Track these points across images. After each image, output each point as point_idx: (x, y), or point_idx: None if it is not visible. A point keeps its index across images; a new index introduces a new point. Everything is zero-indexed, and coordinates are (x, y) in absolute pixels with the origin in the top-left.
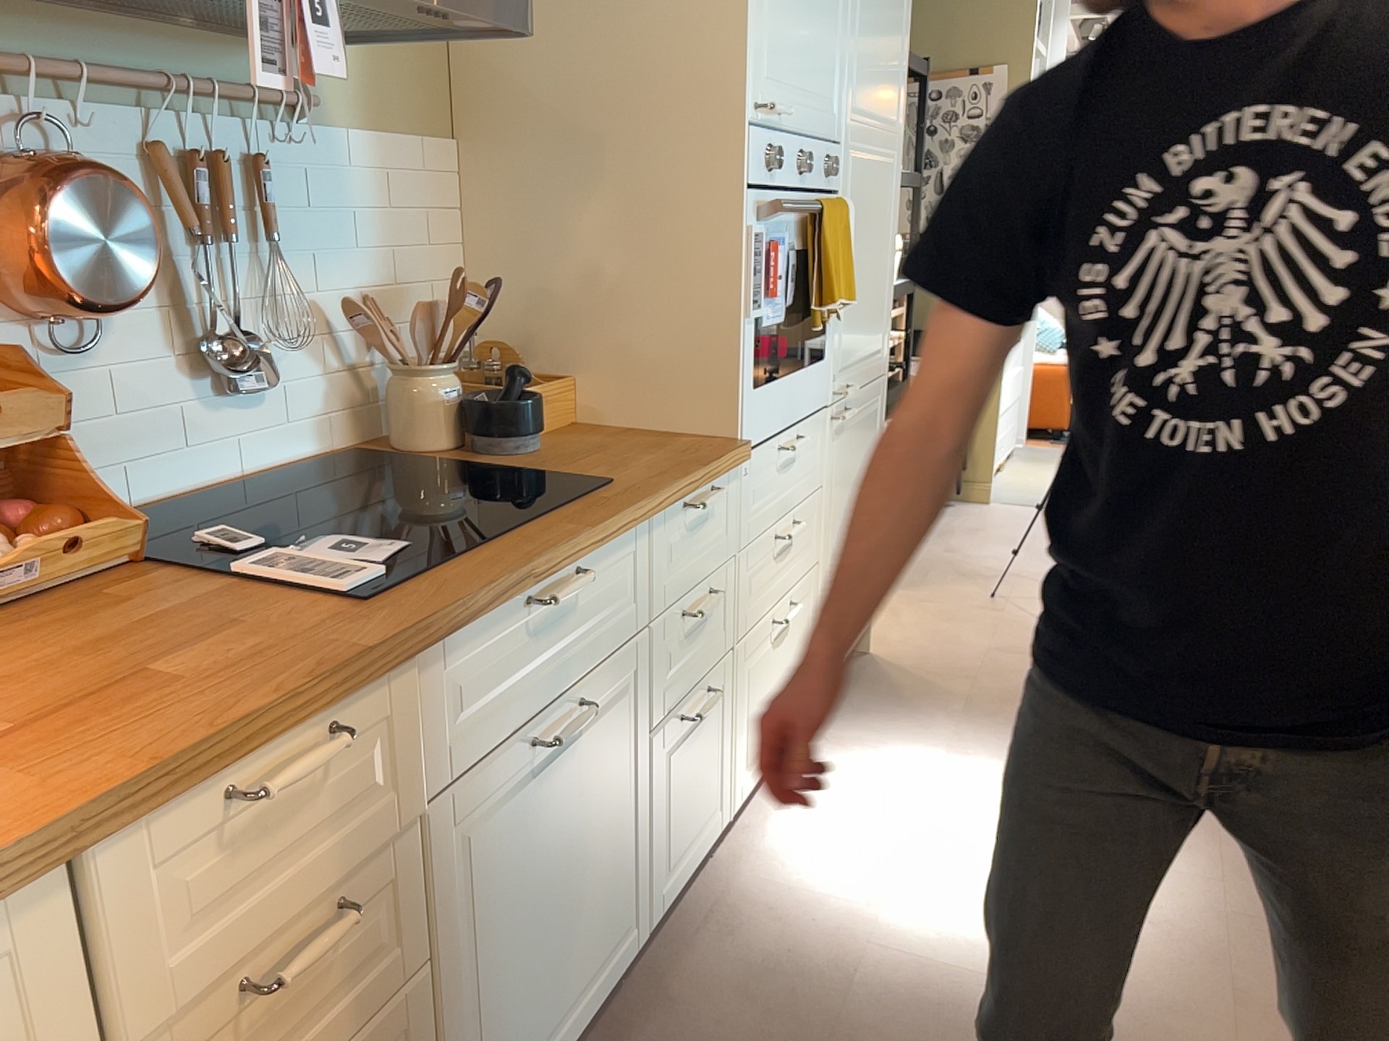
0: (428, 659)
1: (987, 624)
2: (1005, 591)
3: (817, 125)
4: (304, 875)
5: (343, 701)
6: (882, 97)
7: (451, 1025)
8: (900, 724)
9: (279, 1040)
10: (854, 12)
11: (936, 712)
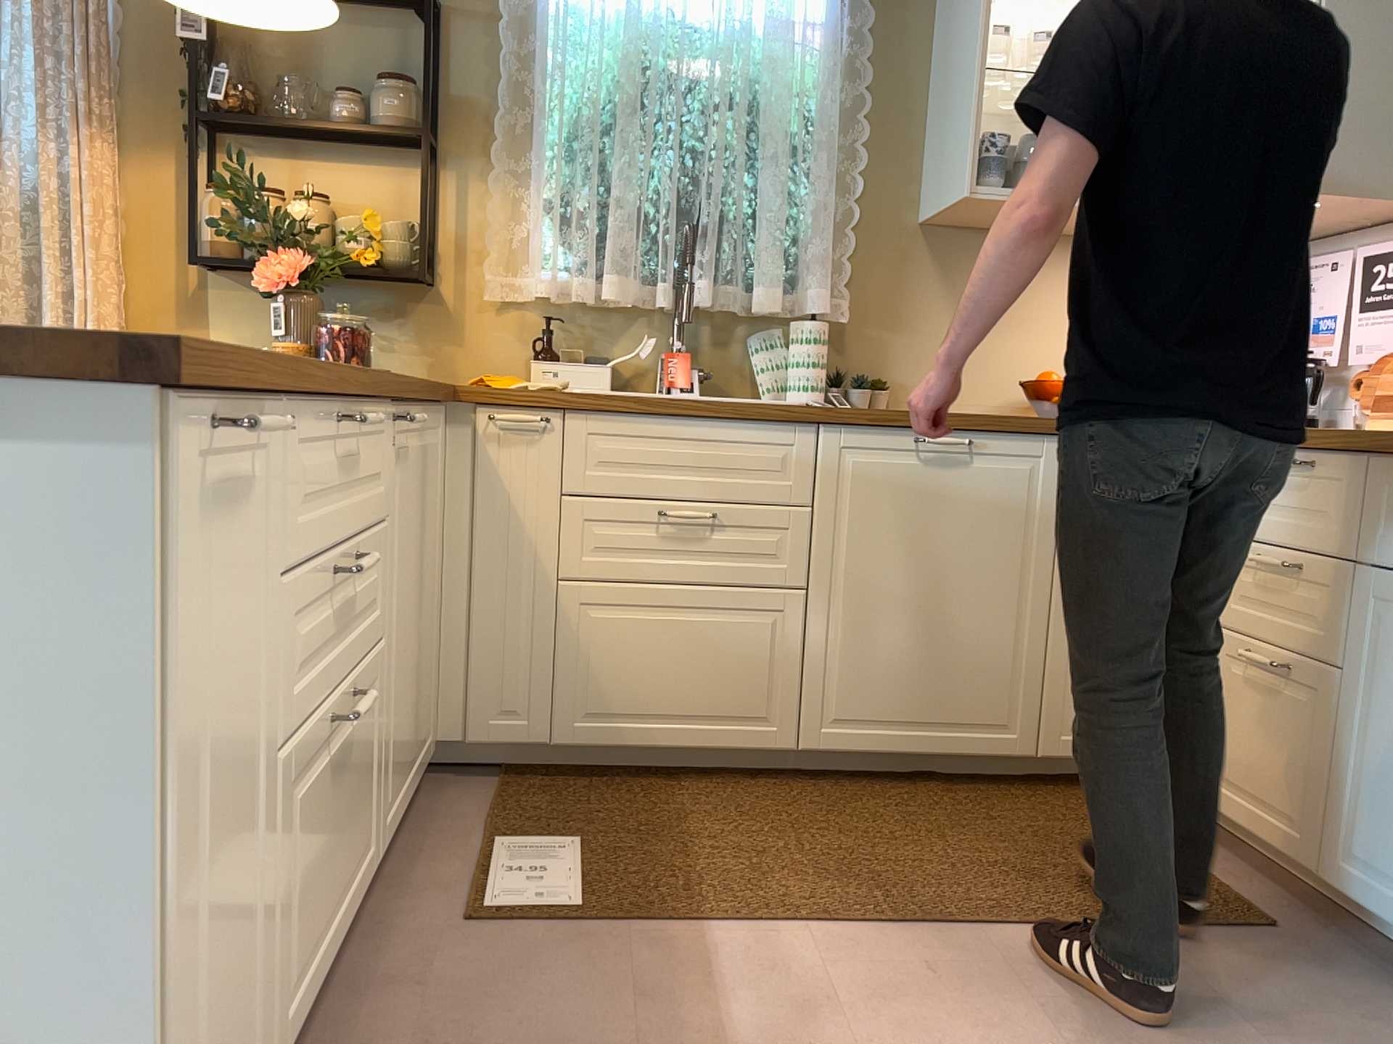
0: (1382, 470)
1: None
2: None
3: None
4: (1296, 535)
5: (1317, 453)
6: None
7: (1349, 743)
8: None
9: (1271, 606)
10: None
11: None
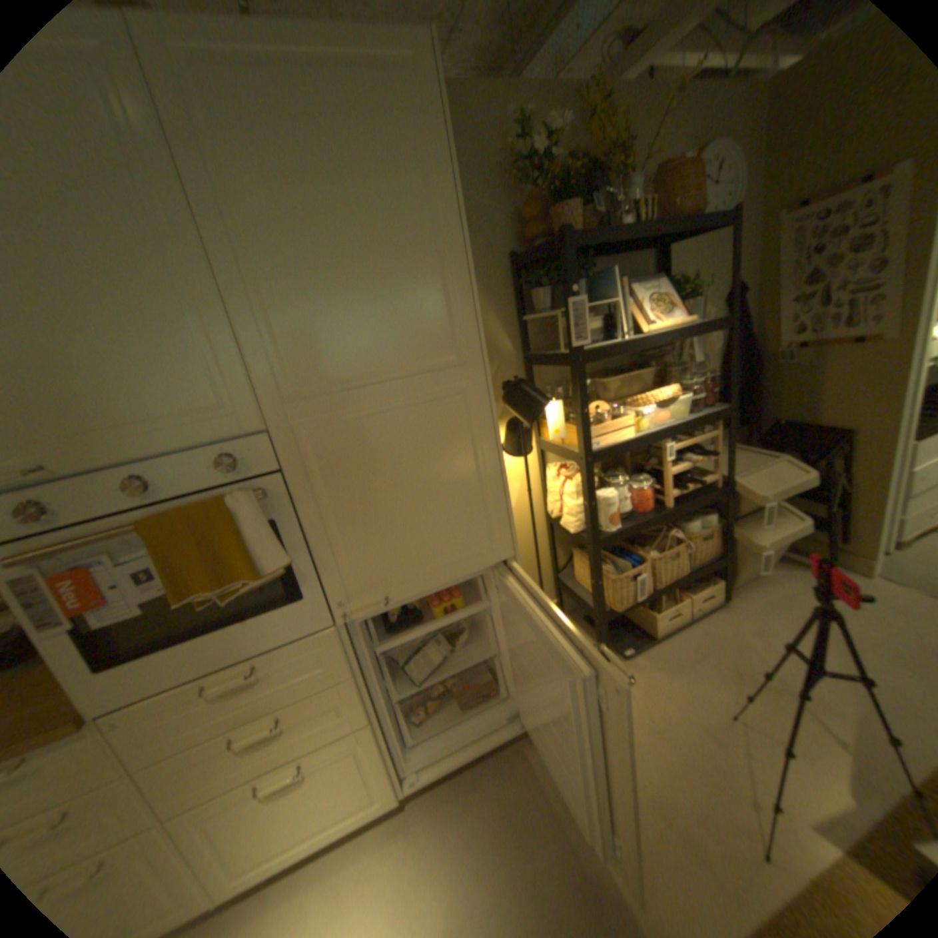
0: None
1: (686, 761)
2: (759, 718)
3: (166, 440)
4: None
5: None
6: (383, 350)
7: None
8: (467, 859)
9: None
10: (234, 307)
11: (510, 863)
